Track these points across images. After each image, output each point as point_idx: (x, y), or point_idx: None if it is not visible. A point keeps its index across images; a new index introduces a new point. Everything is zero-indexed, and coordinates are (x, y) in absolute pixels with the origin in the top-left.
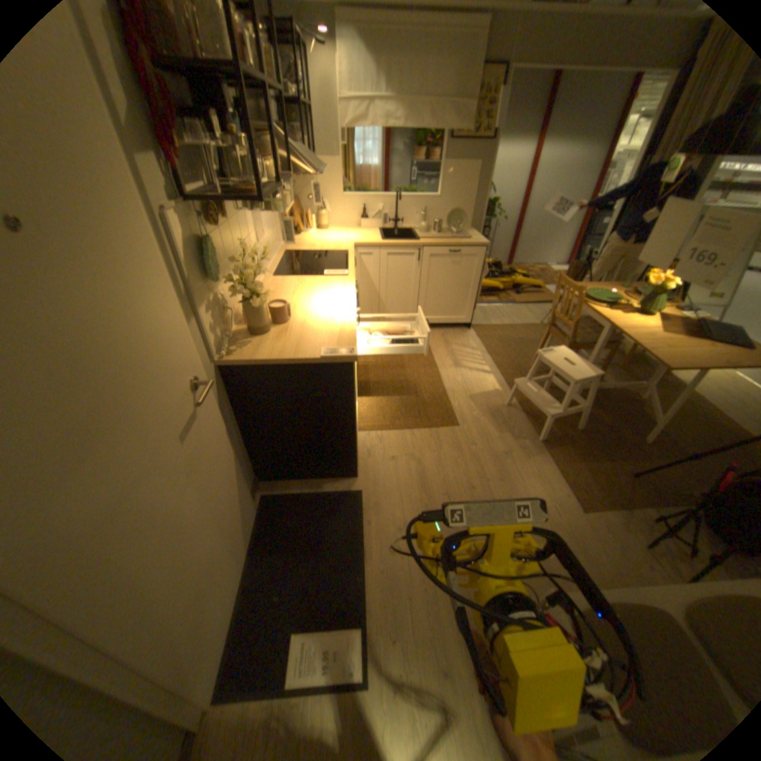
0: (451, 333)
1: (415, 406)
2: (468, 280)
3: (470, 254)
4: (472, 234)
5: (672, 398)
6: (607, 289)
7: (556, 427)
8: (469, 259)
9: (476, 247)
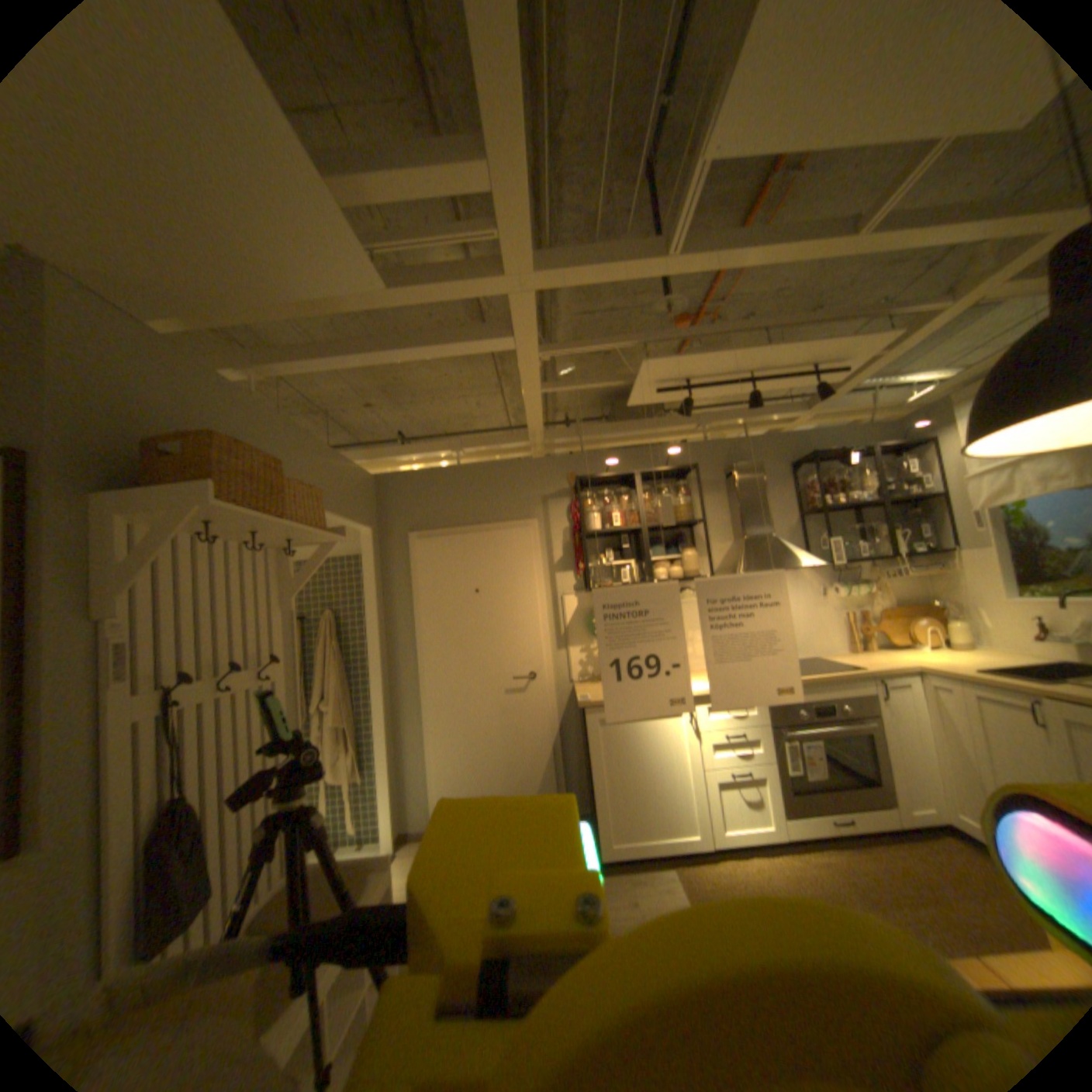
0: None
1: None
2: None
3: None
4: None
5: None
6: None
7: None
8: None
9: None
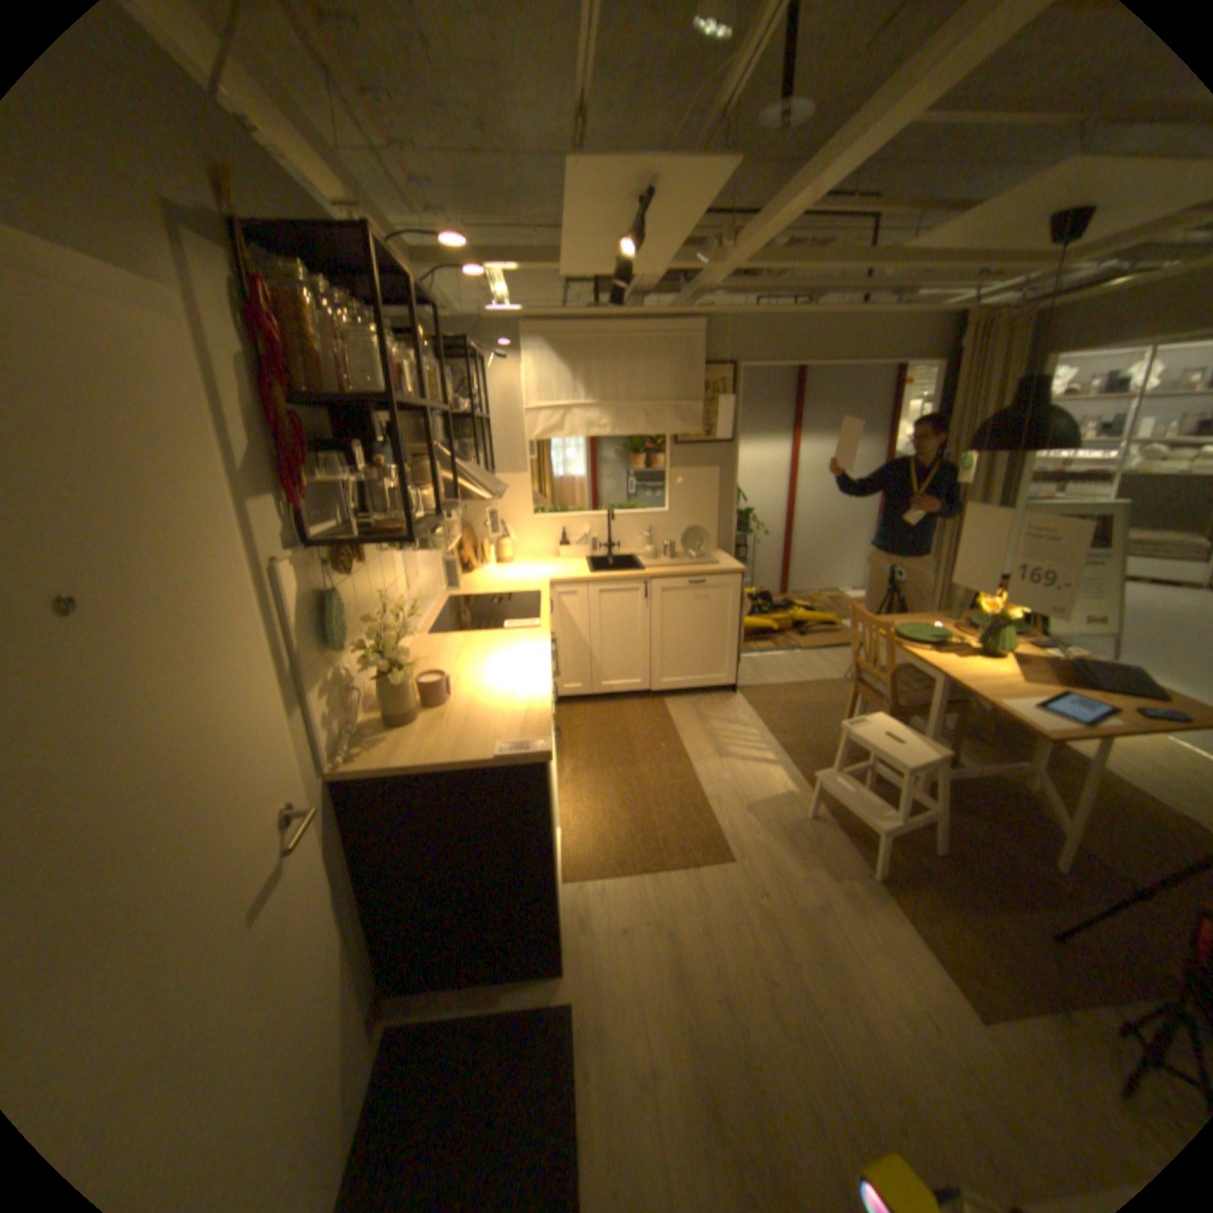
0: (705, 702)
1: (656, 831)
2: (722, 621)
3: (719, 586)
4: (719, 559)
5: (1077, 790)
6: (924, 624)
7: (897, 855)
8: (719, 592)
9: (726, 576)
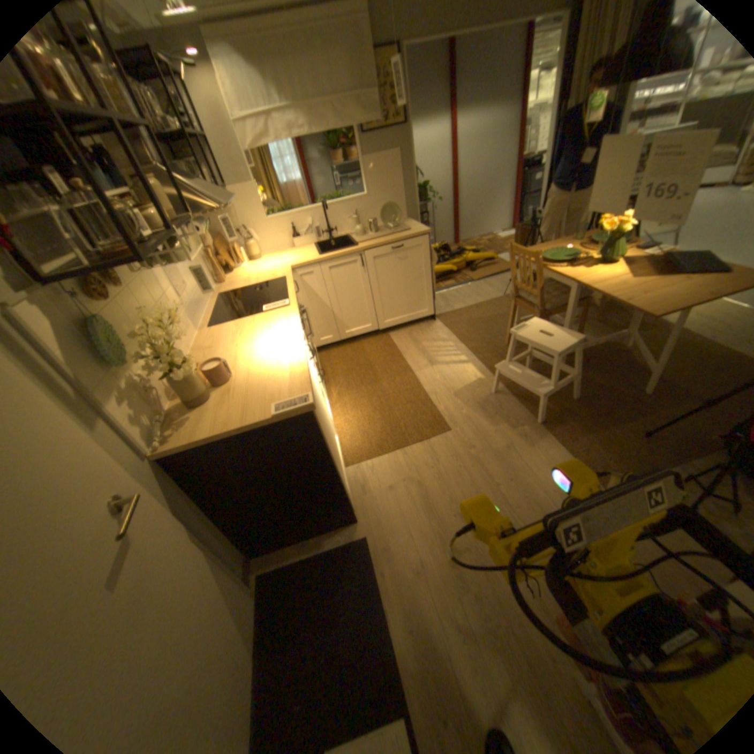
0: (417, 330)
1: (400, 421)
2: (420, 272)
3: (414, 246)
4: (411, 225)
5: (655, 339)
6: (561, 246)
7: (550, 403)
8: (415, 250)
9: (418, 238)
